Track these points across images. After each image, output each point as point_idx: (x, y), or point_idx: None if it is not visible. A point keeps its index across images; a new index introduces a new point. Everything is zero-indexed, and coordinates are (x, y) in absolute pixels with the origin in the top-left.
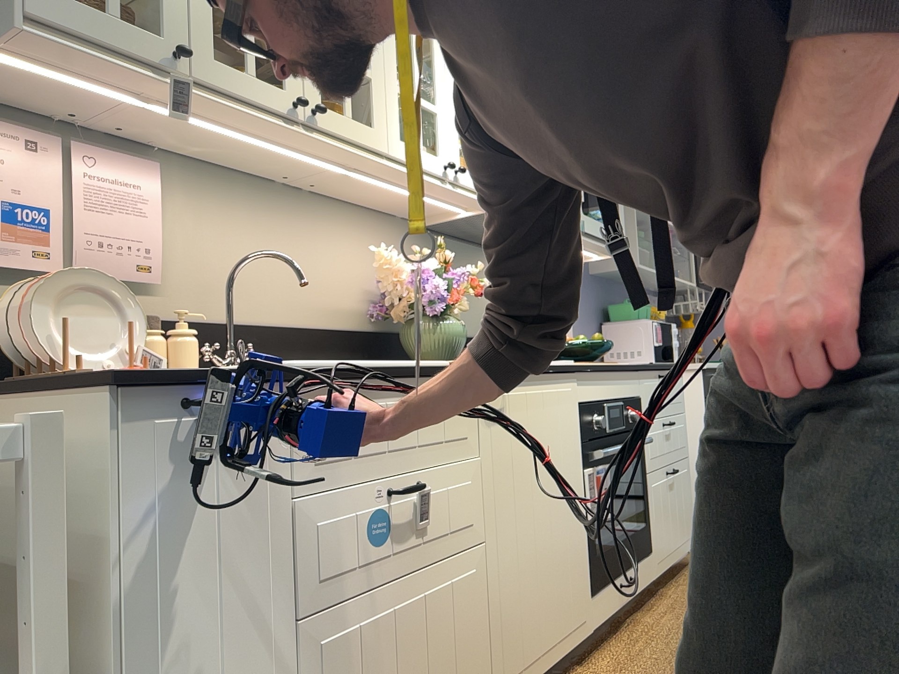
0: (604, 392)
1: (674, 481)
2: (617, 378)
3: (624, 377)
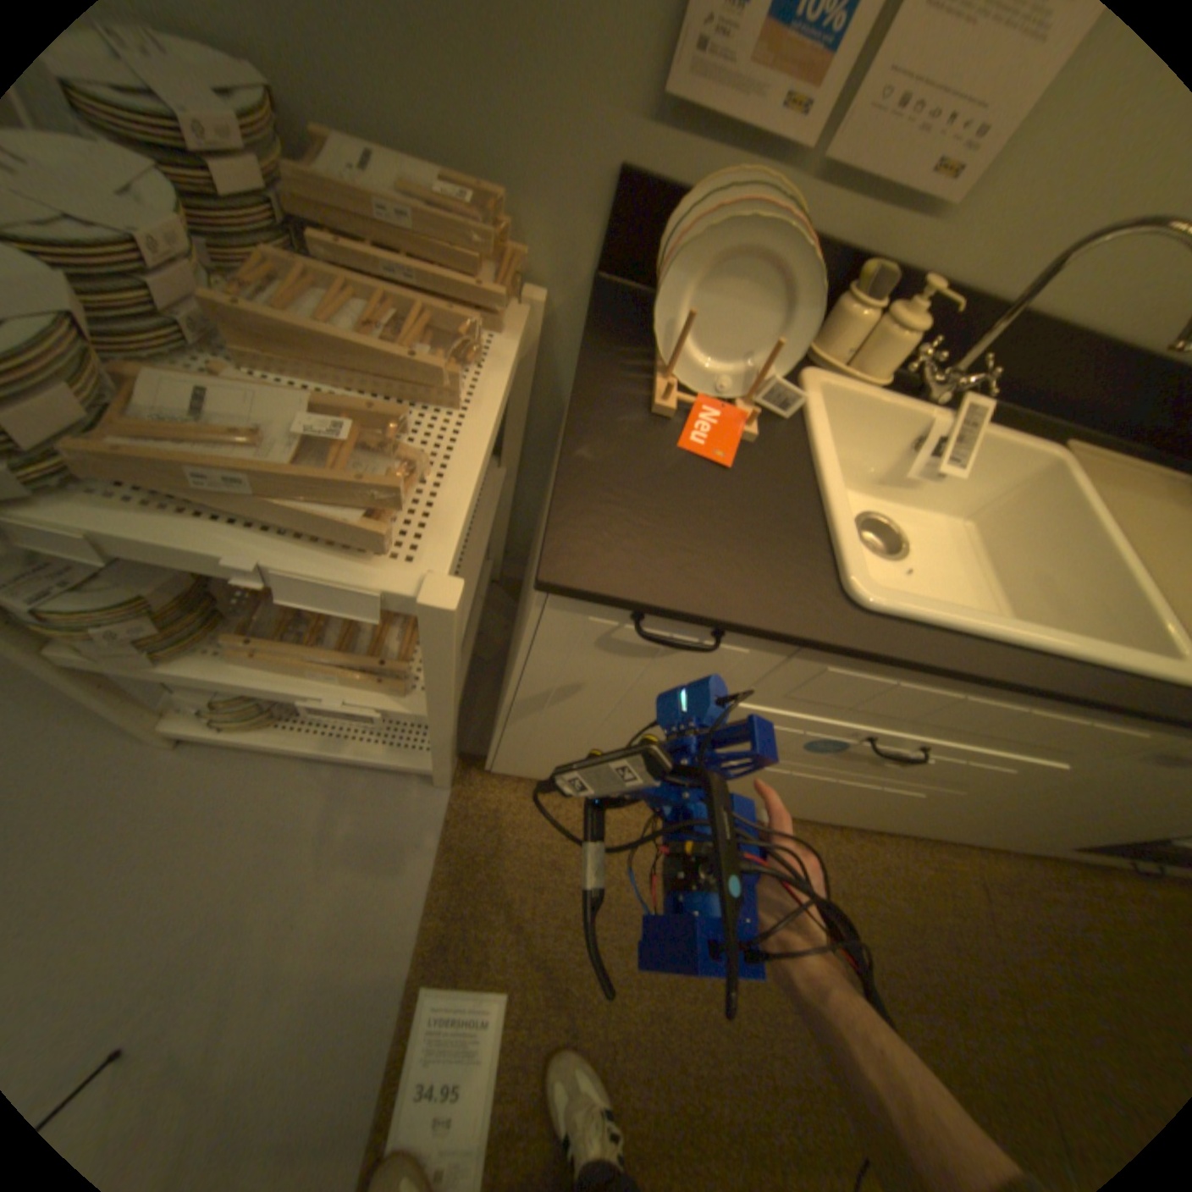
0: None
1: None
2: None
3: None
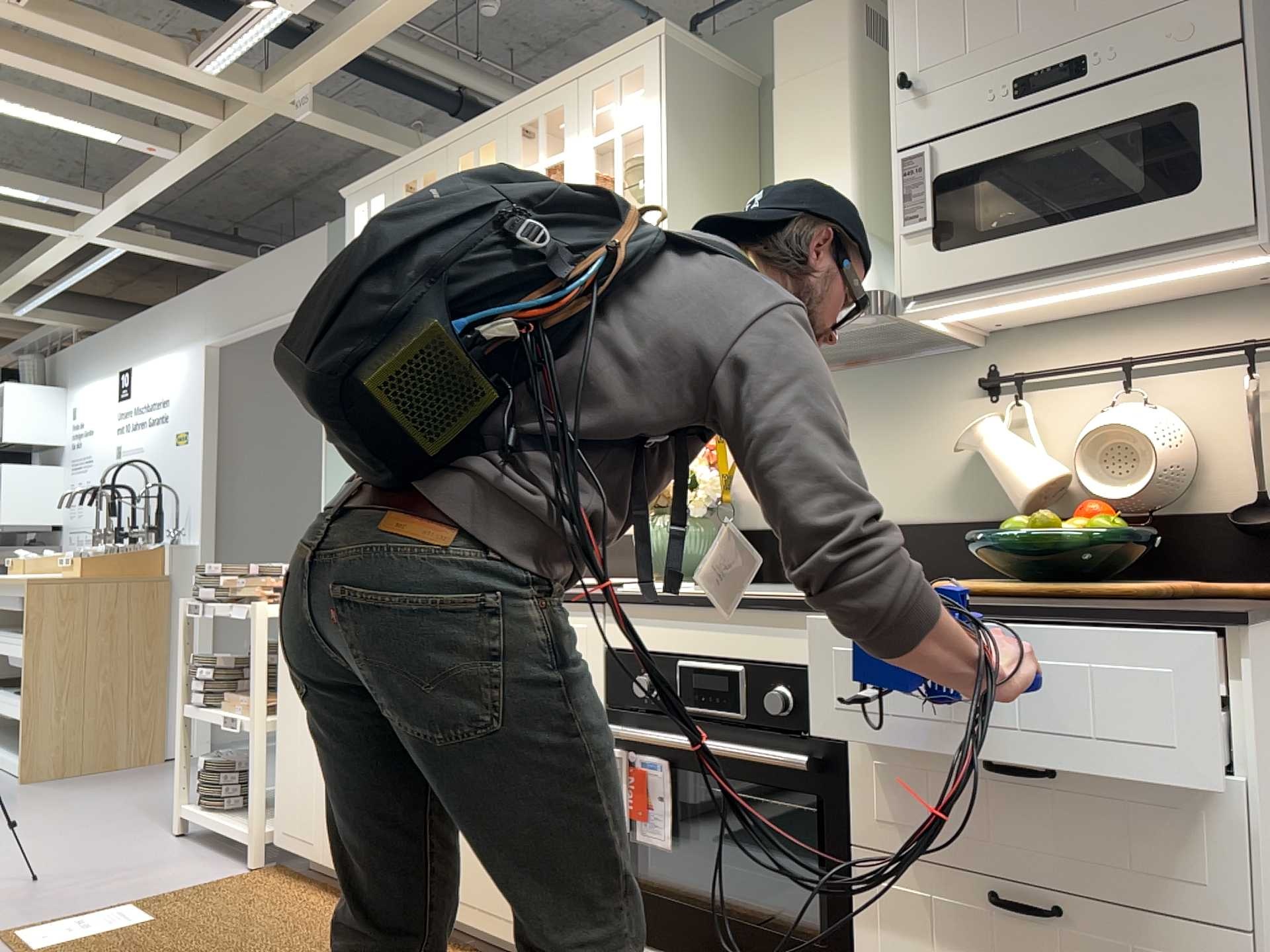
0: (678, 641)
1: (1043, 938)
2: (733, 620)
3: (763, 622)
